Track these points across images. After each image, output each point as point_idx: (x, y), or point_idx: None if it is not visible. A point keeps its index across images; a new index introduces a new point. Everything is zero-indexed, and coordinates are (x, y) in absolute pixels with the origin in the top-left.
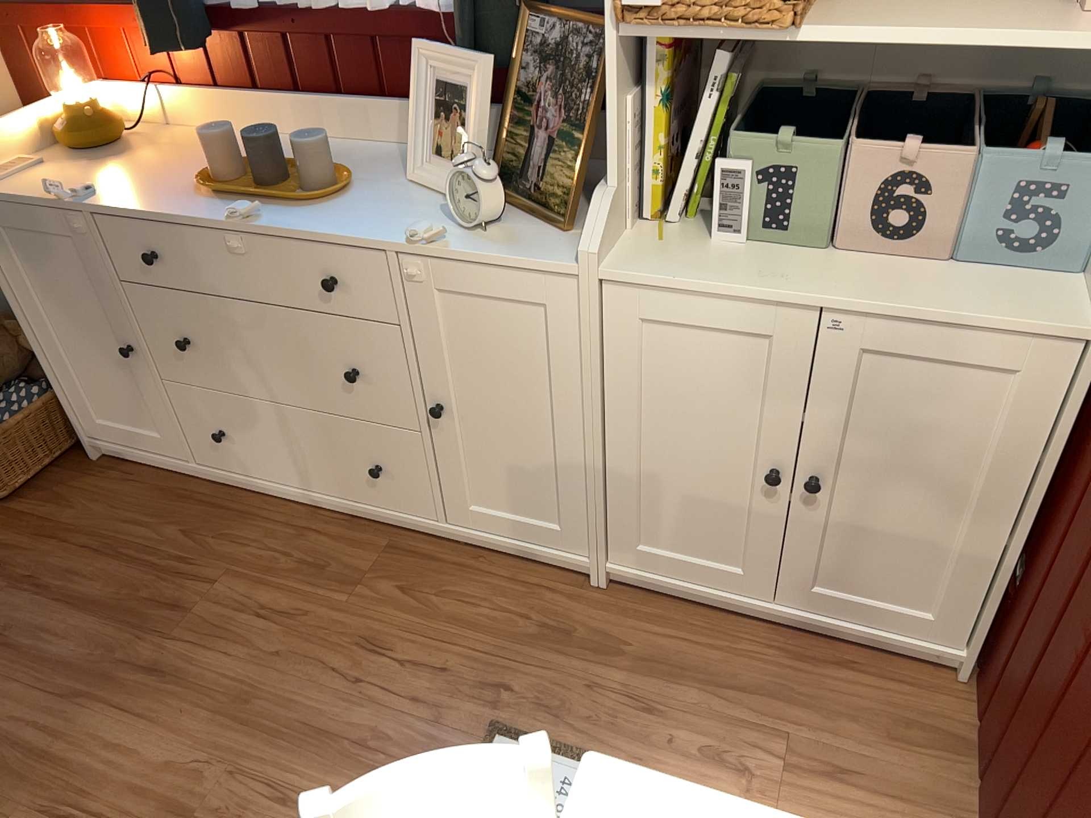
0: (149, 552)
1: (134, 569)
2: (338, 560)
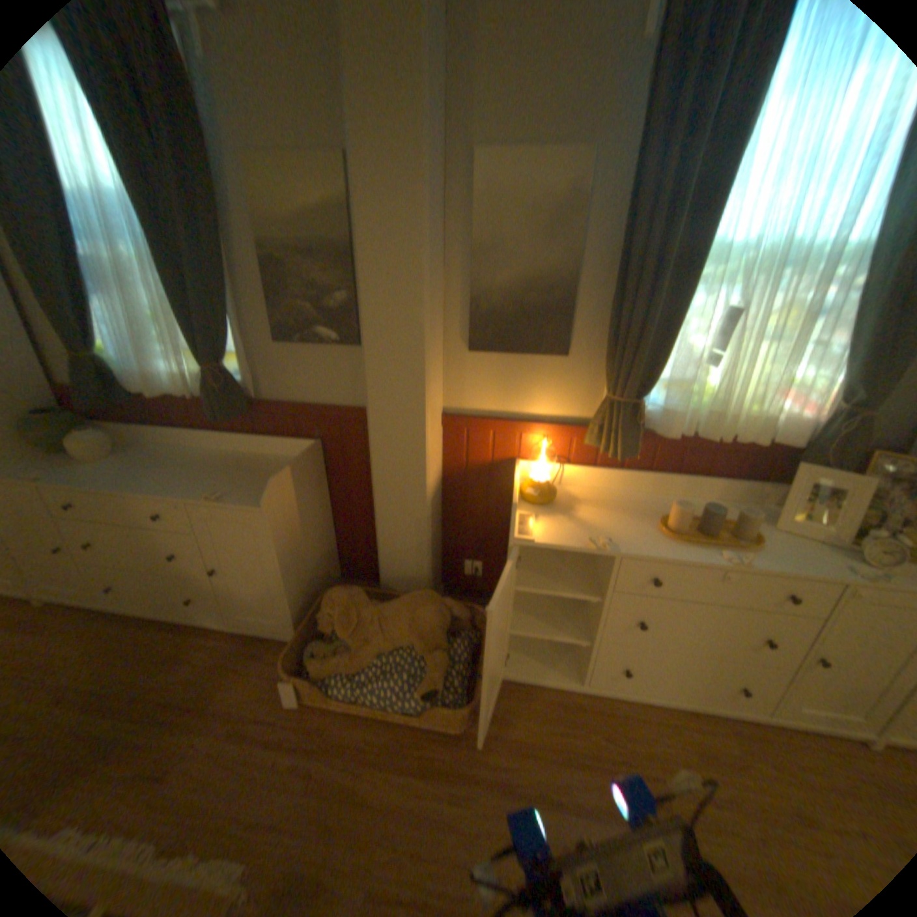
0: (595, 768)
1: (598, 784)
2: (717, 755)
